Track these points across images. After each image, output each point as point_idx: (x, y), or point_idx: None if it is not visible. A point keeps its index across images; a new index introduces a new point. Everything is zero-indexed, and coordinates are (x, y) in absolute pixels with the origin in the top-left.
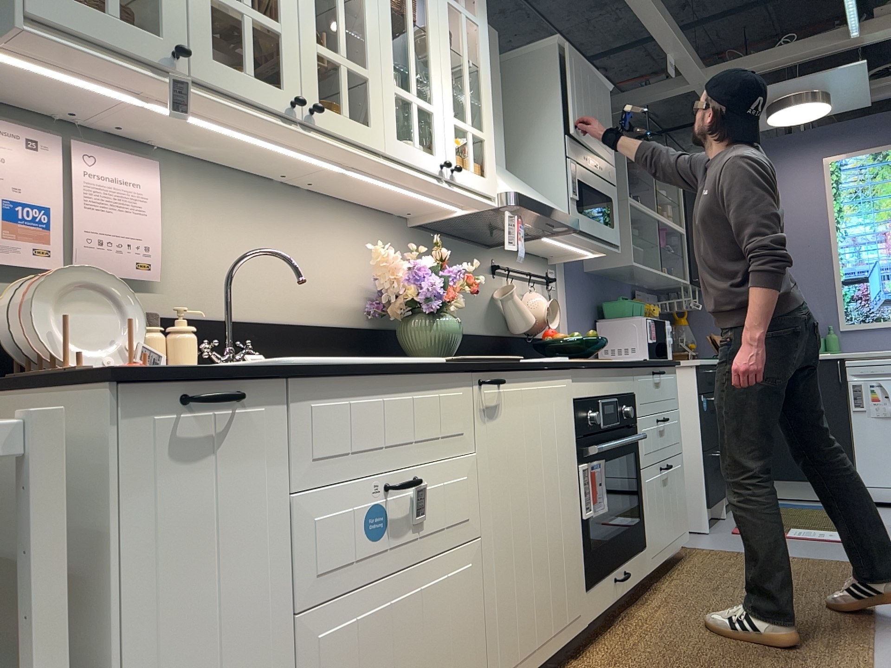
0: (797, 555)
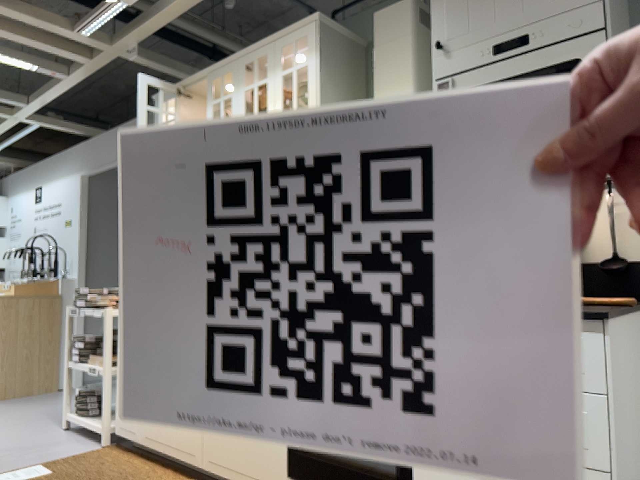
0: None
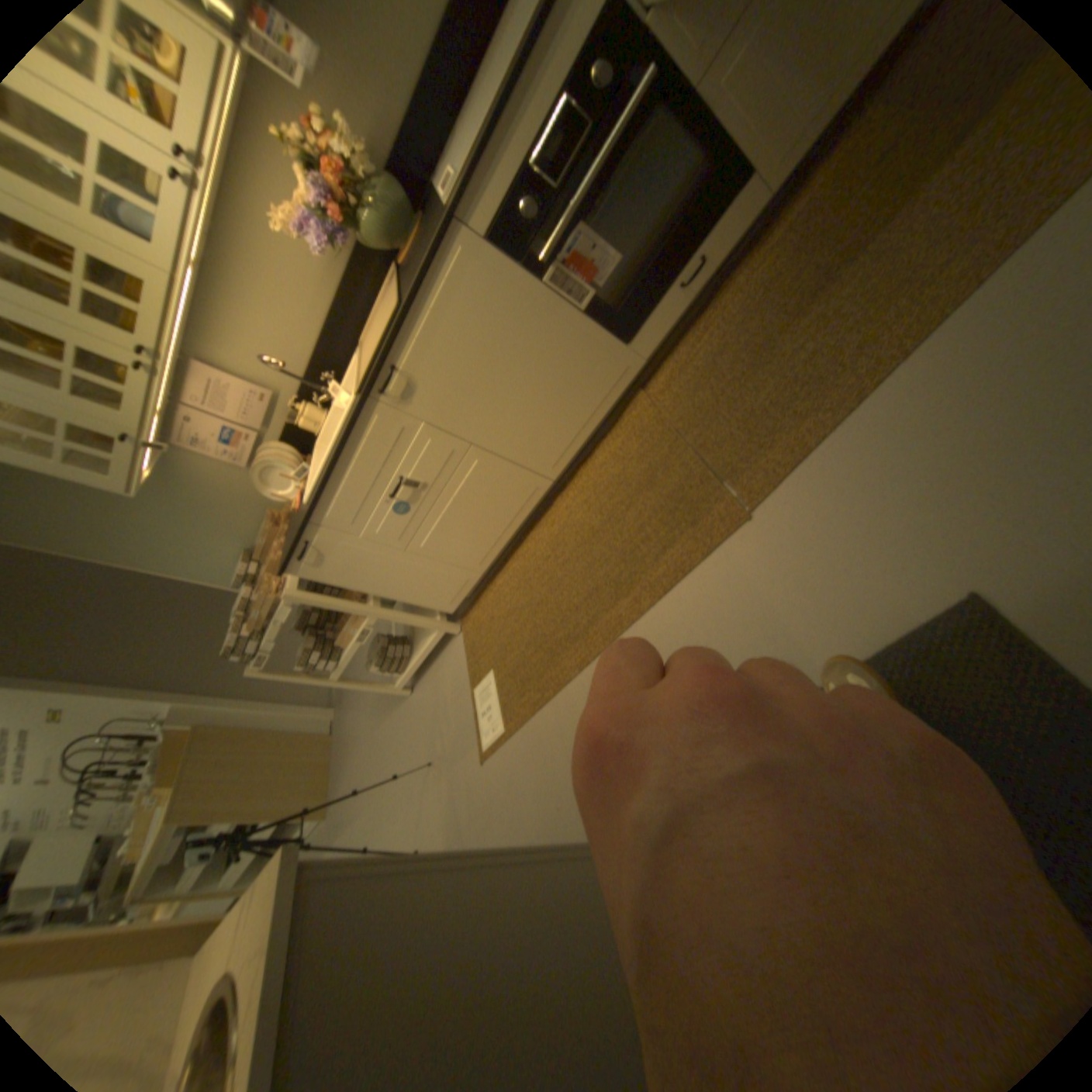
0: None
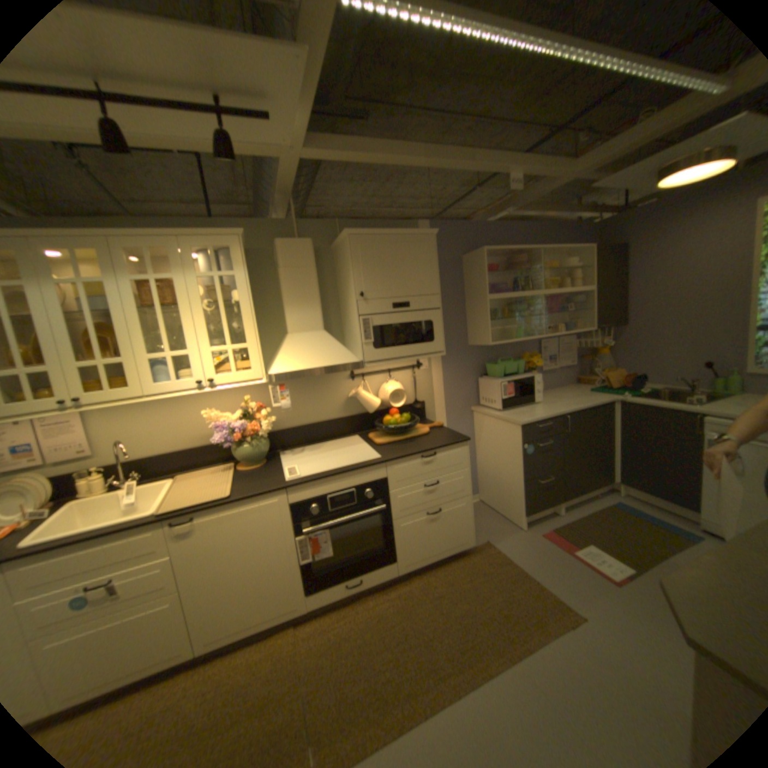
0: (543, 584)
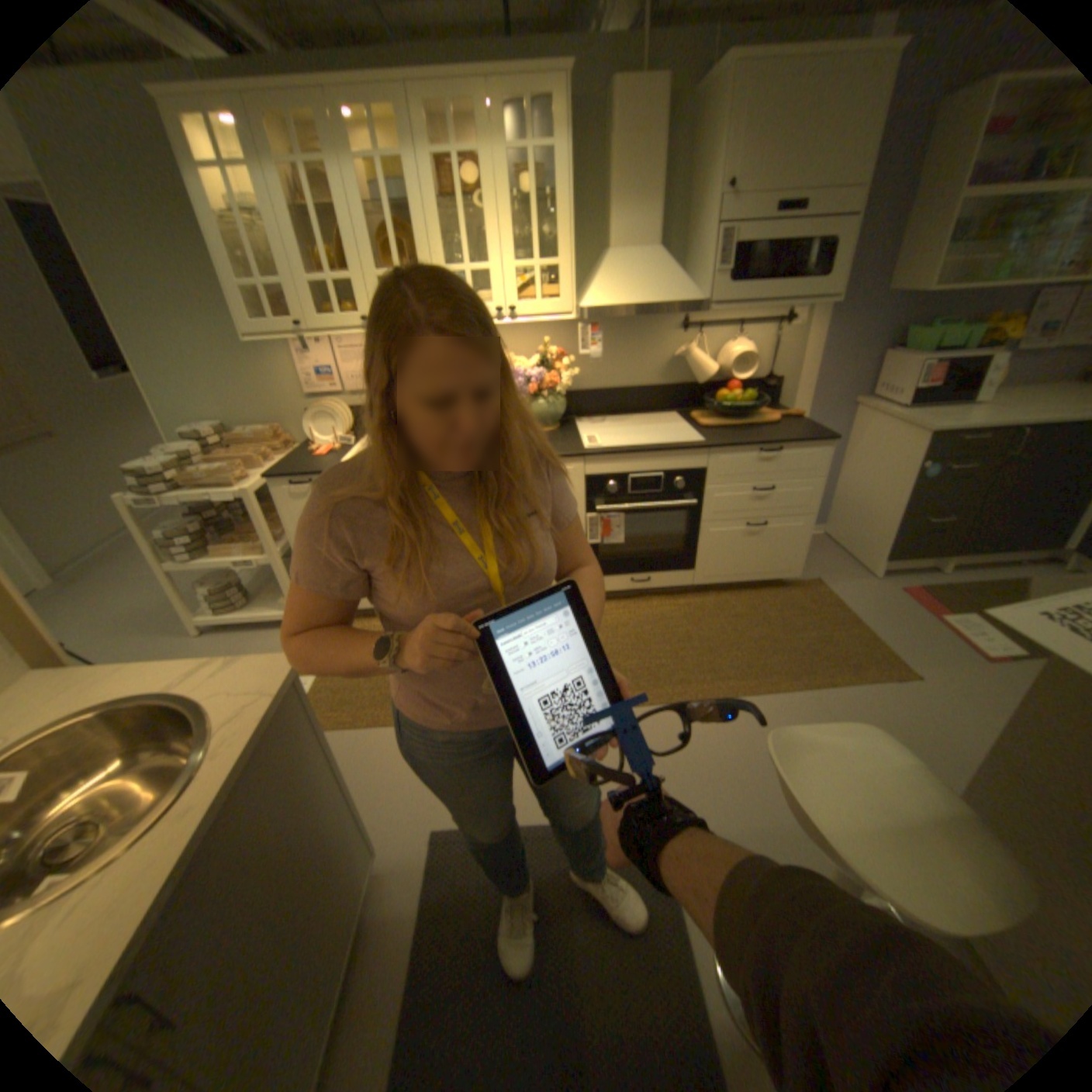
0: (881, 635)
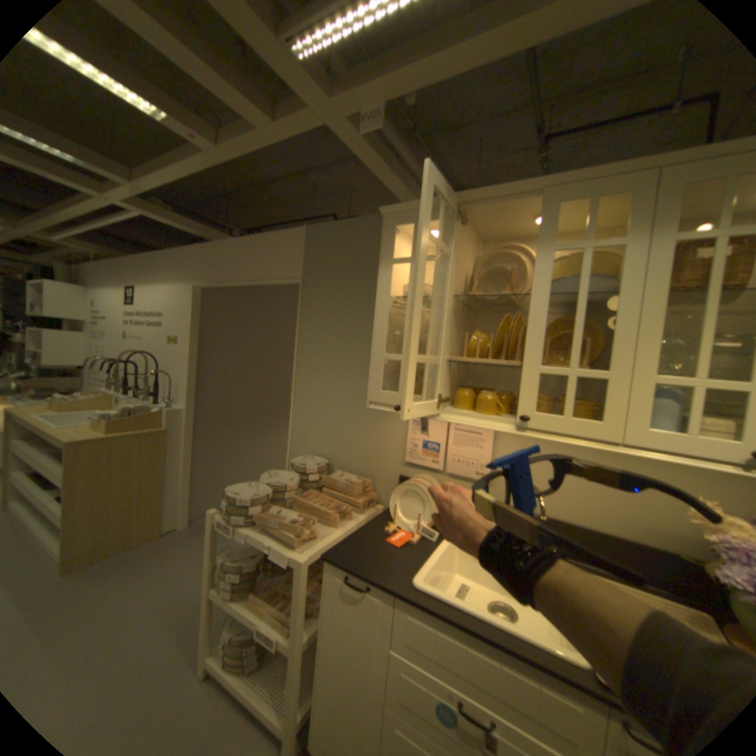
0: None
